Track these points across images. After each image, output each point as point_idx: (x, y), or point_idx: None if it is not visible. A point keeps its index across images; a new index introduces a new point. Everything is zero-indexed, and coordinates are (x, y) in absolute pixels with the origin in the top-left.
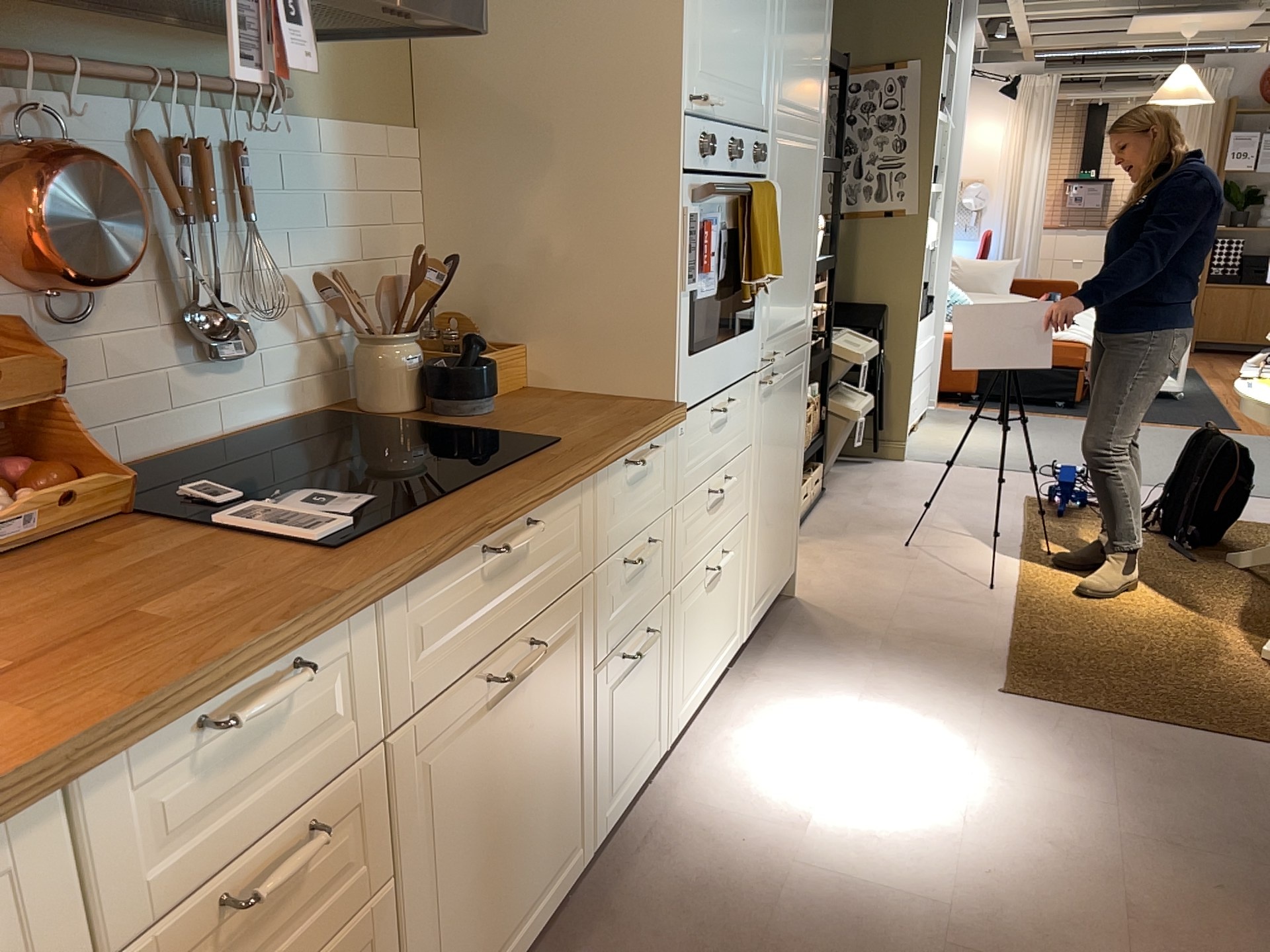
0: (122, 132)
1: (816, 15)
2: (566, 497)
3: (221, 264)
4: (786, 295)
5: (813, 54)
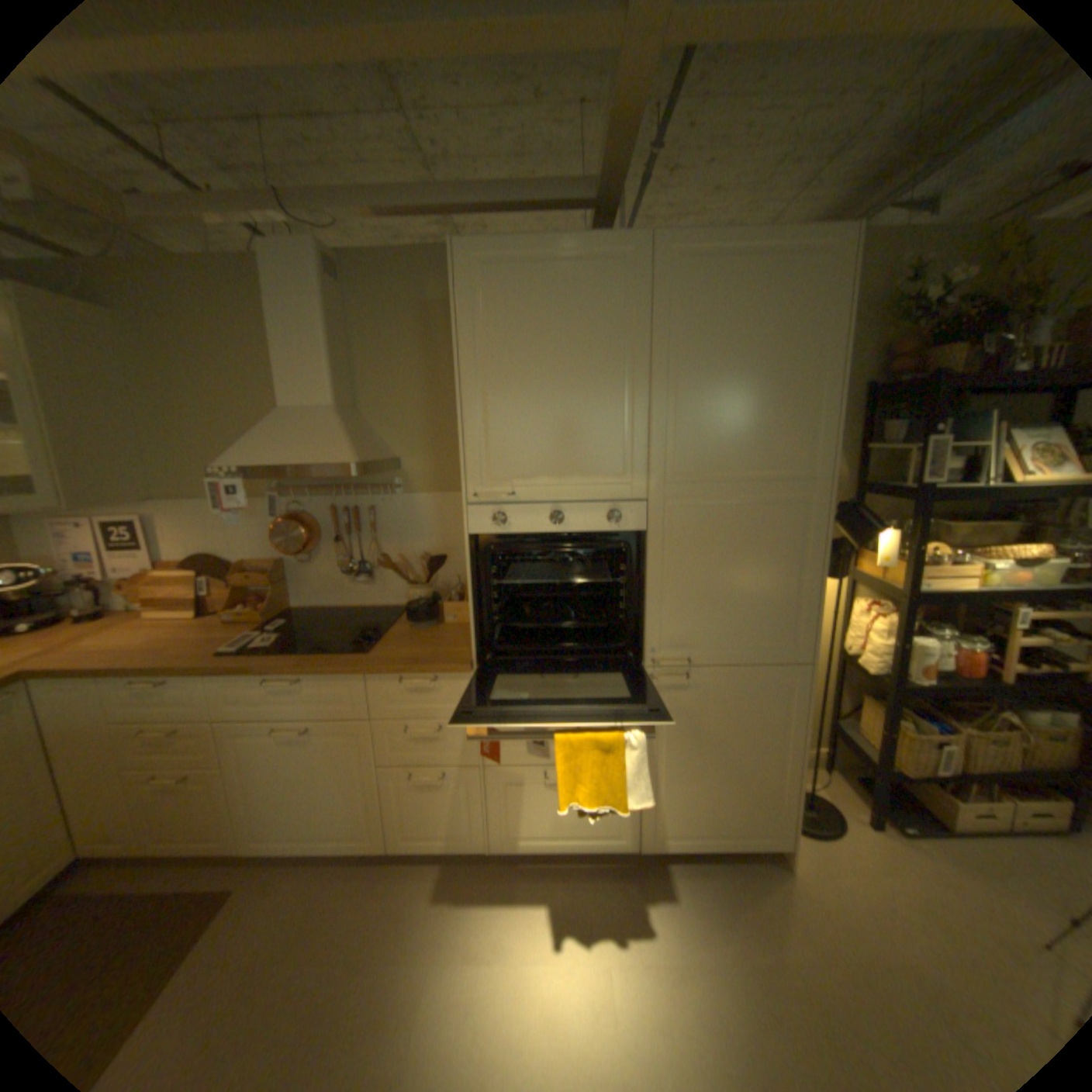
0: (326, 506)
1: (770, 390)
2: (335, 679)
3: (364, 548)
4: (713, 619)
5: (768, 424)
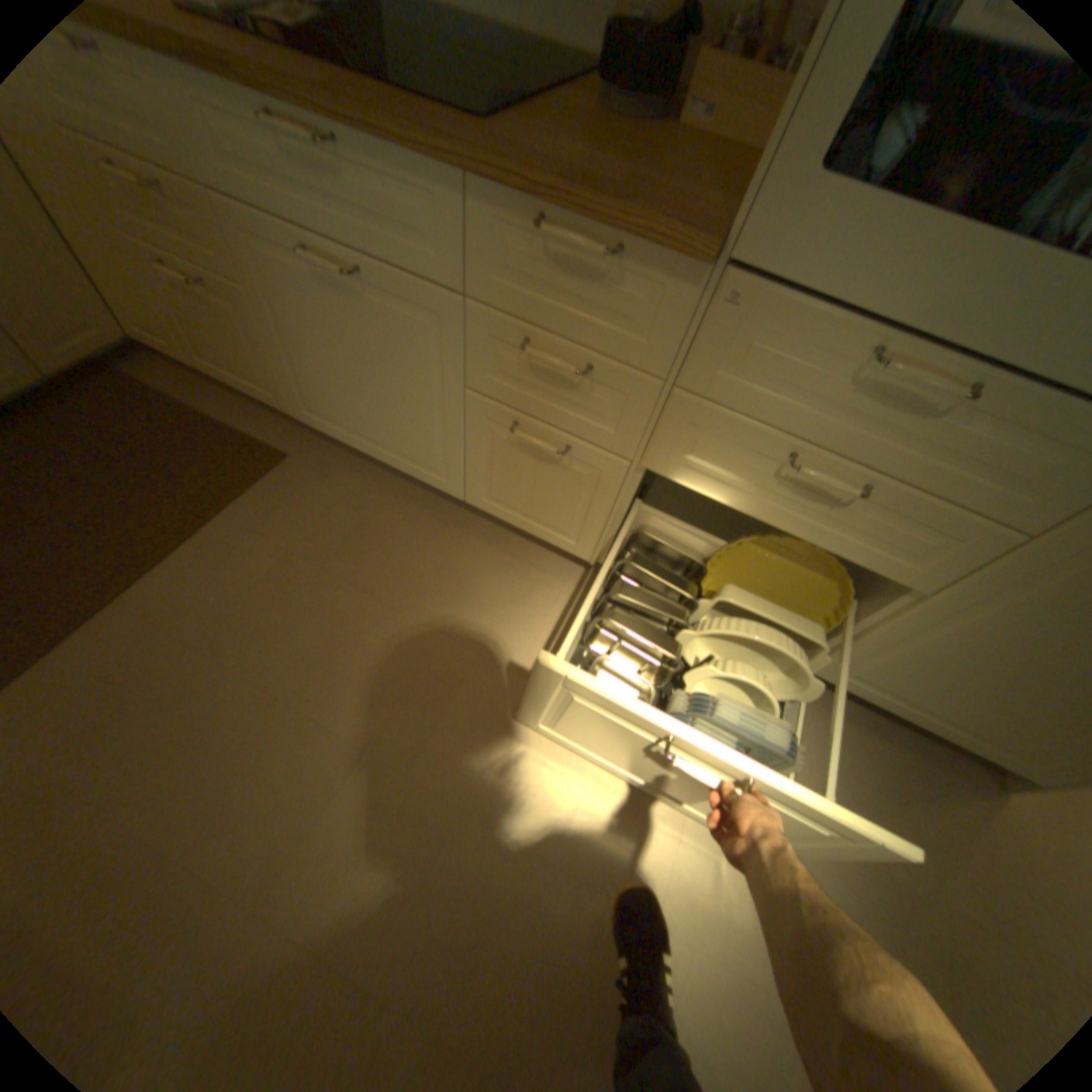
0: None
1: None
2: (405, 161)
3: None
4: None
5: None
